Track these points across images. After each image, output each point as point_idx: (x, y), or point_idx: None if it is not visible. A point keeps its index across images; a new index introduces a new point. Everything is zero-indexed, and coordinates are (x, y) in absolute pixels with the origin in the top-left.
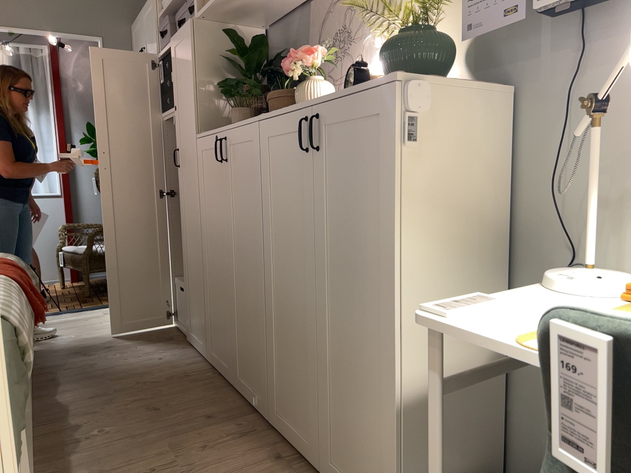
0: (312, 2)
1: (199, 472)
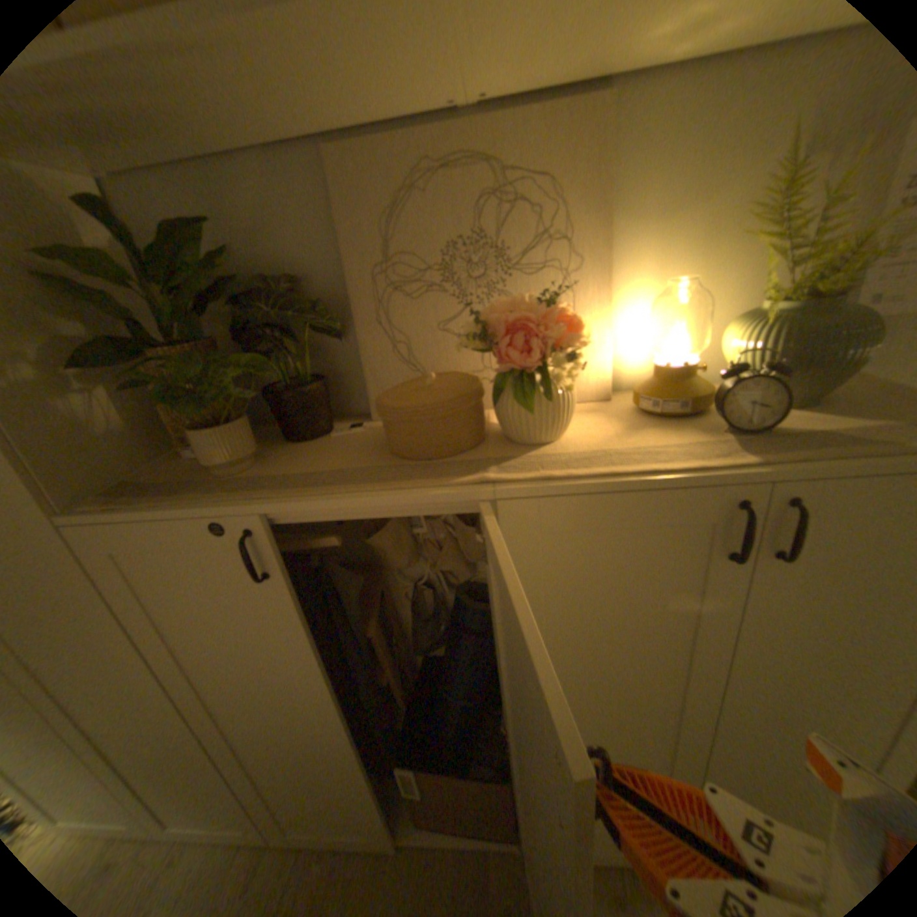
0: (313, 145)
1: None
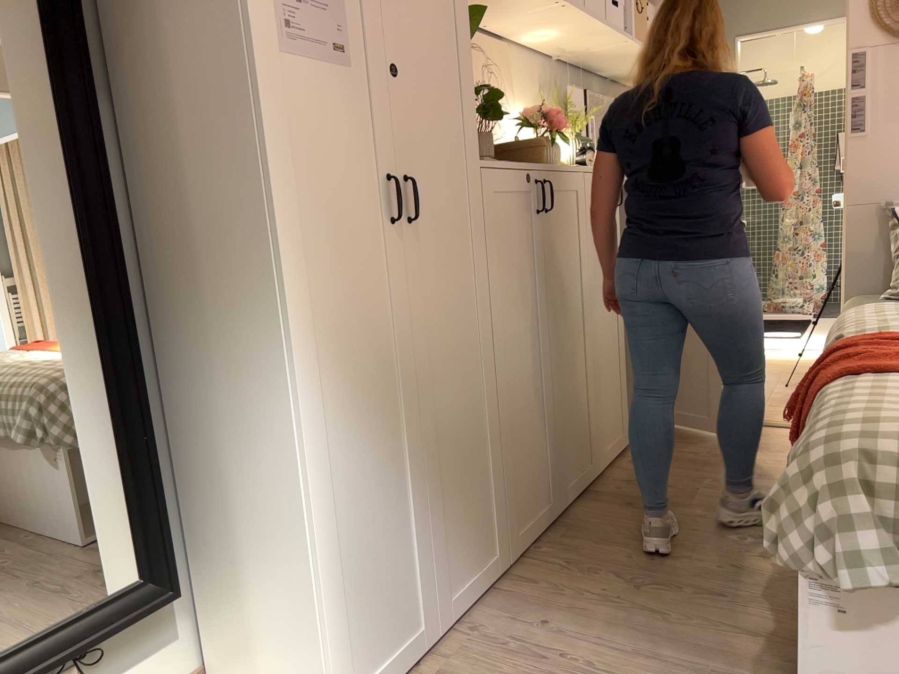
0: None
1: (689, 478)
